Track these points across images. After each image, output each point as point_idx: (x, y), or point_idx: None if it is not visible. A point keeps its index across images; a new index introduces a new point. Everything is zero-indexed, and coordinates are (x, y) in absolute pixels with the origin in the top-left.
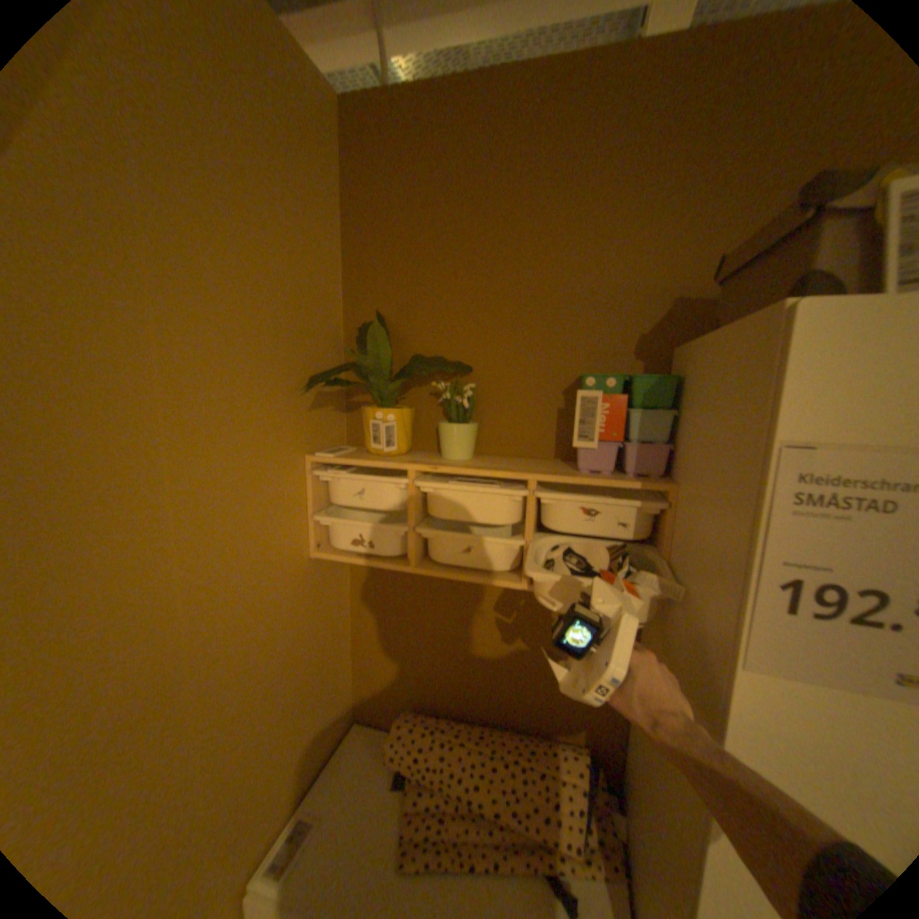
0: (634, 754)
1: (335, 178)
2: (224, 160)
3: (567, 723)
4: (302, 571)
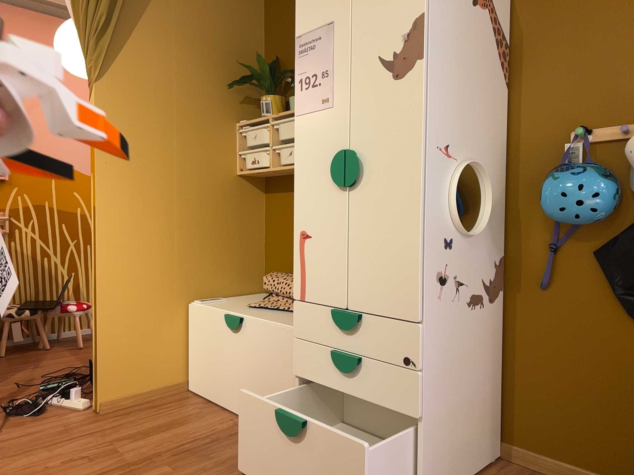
0: None
1: (261, 1)
2: (204, 5)
3: None
4: (231, 179)
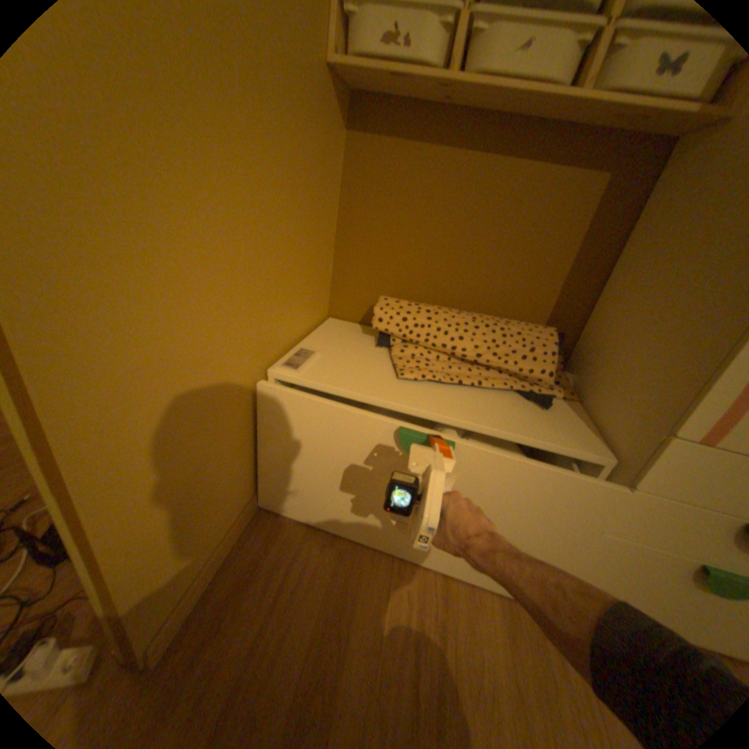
0: (593, 326)
1: None
2: None
3: (532, 310)
4: (319, 71)
